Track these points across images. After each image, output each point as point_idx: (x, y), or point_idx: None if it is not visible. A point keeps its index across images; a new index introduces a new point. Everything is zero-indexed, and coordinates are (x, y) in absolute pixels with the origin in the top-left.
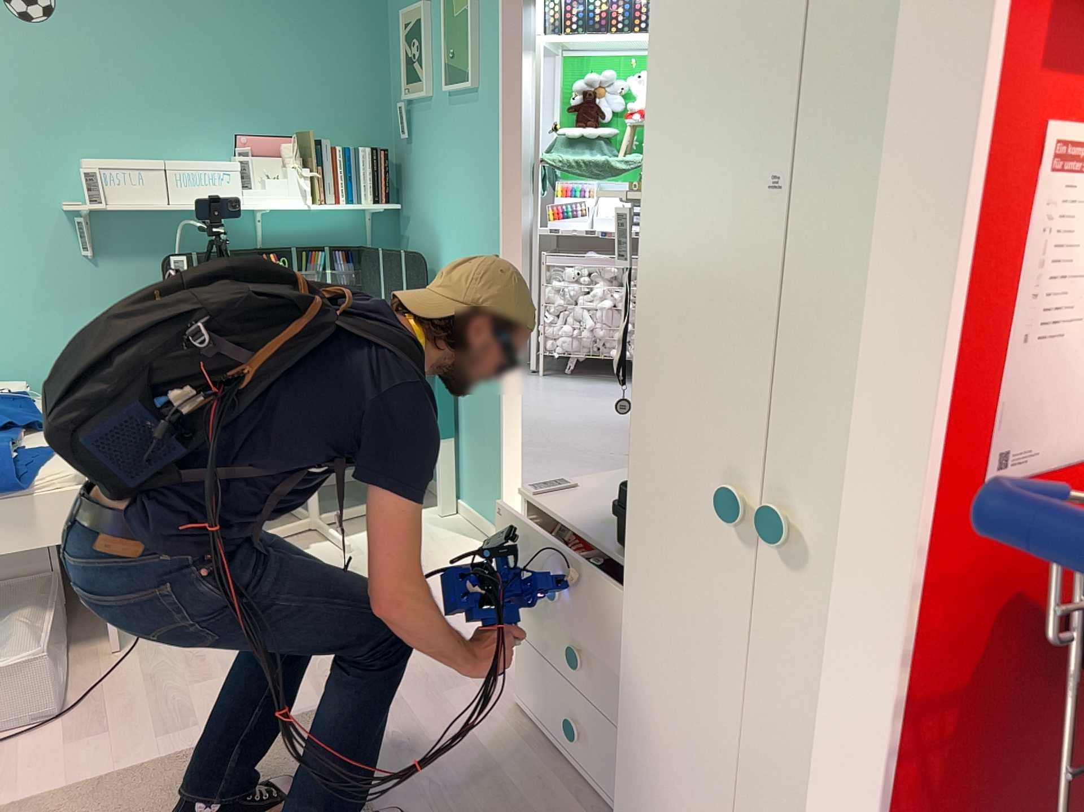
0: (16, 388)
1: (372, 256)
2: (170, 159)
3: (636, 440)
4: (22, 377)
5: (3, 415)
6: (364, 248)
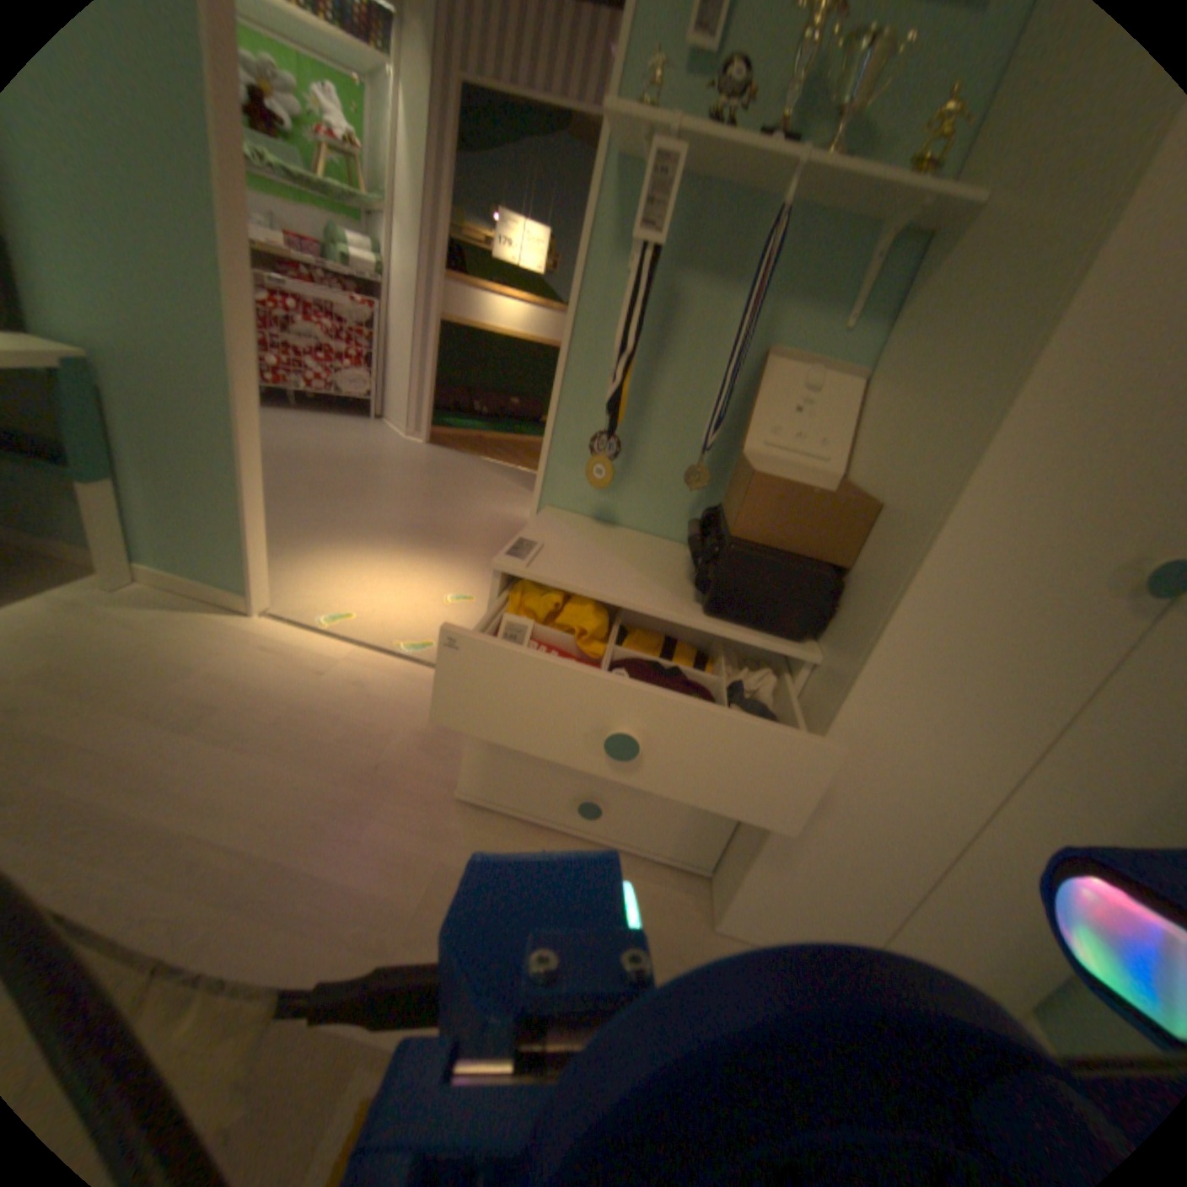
0: None
1: None
2: None
3: (967, 508)
4: None
5: None
6: None
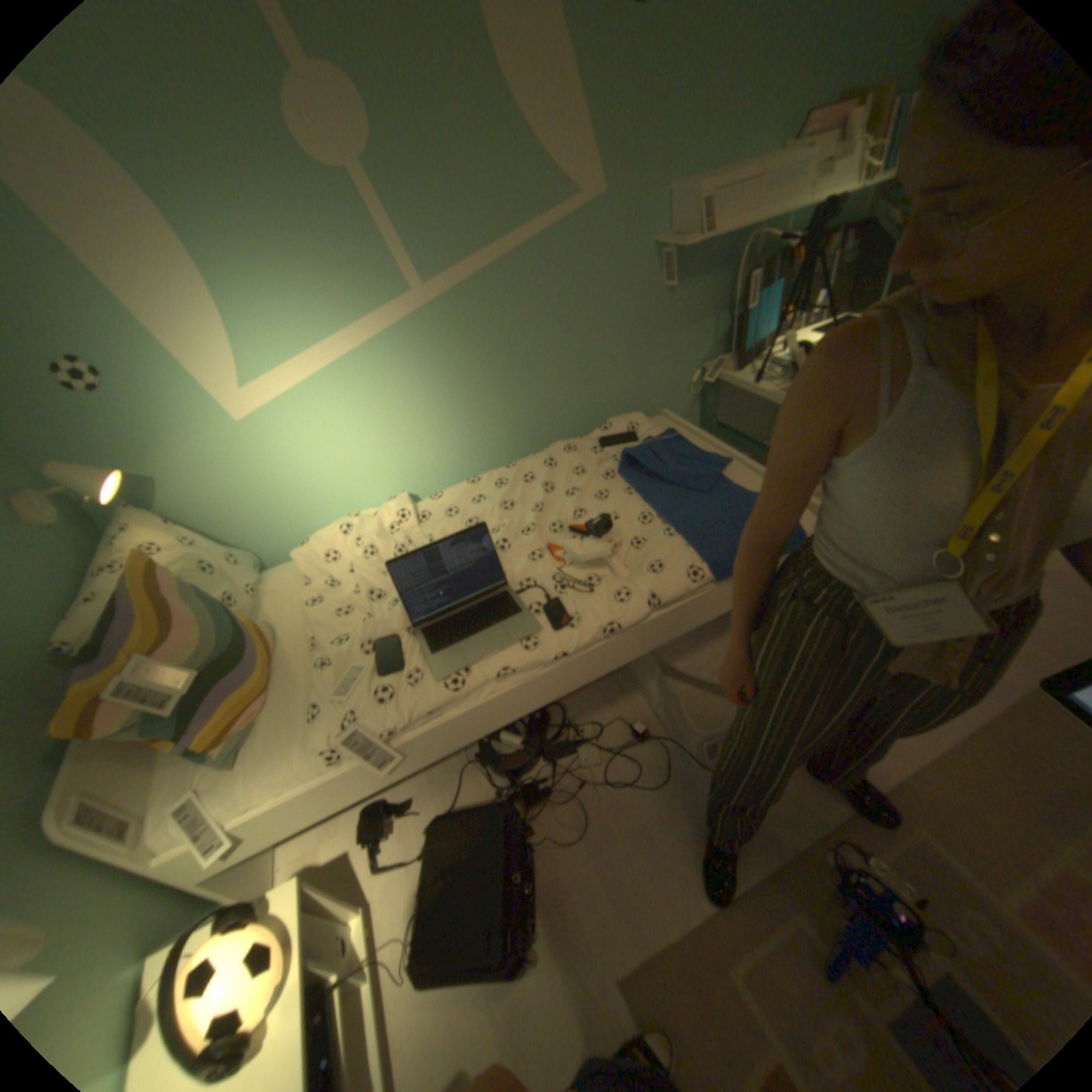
0: (653, 423)
1: (888, 227)
2: (736, 157)
3: None
4: (620, 404)
5: (687, 457)
6: (877, 219)
